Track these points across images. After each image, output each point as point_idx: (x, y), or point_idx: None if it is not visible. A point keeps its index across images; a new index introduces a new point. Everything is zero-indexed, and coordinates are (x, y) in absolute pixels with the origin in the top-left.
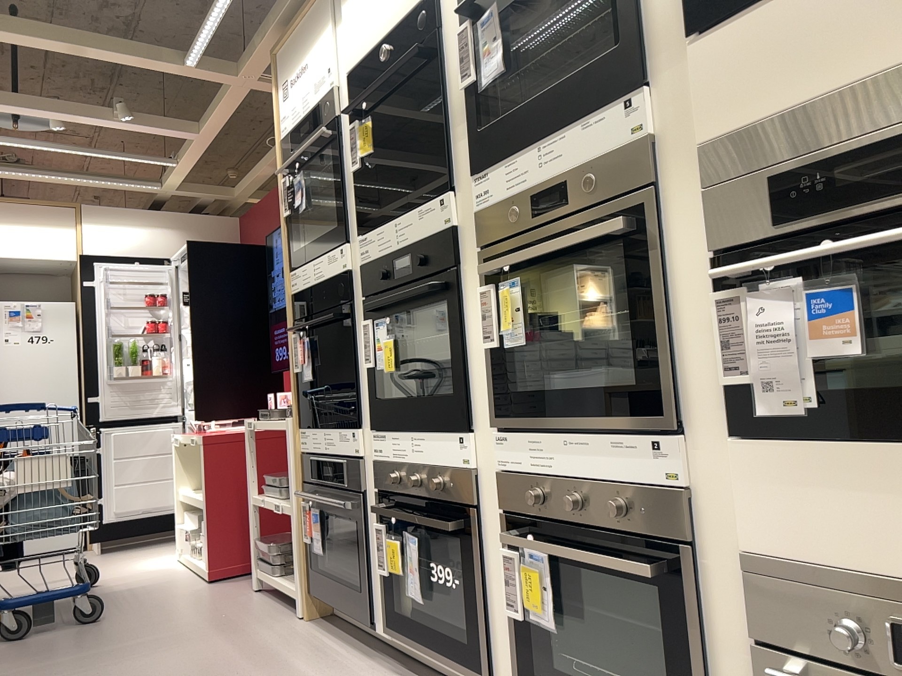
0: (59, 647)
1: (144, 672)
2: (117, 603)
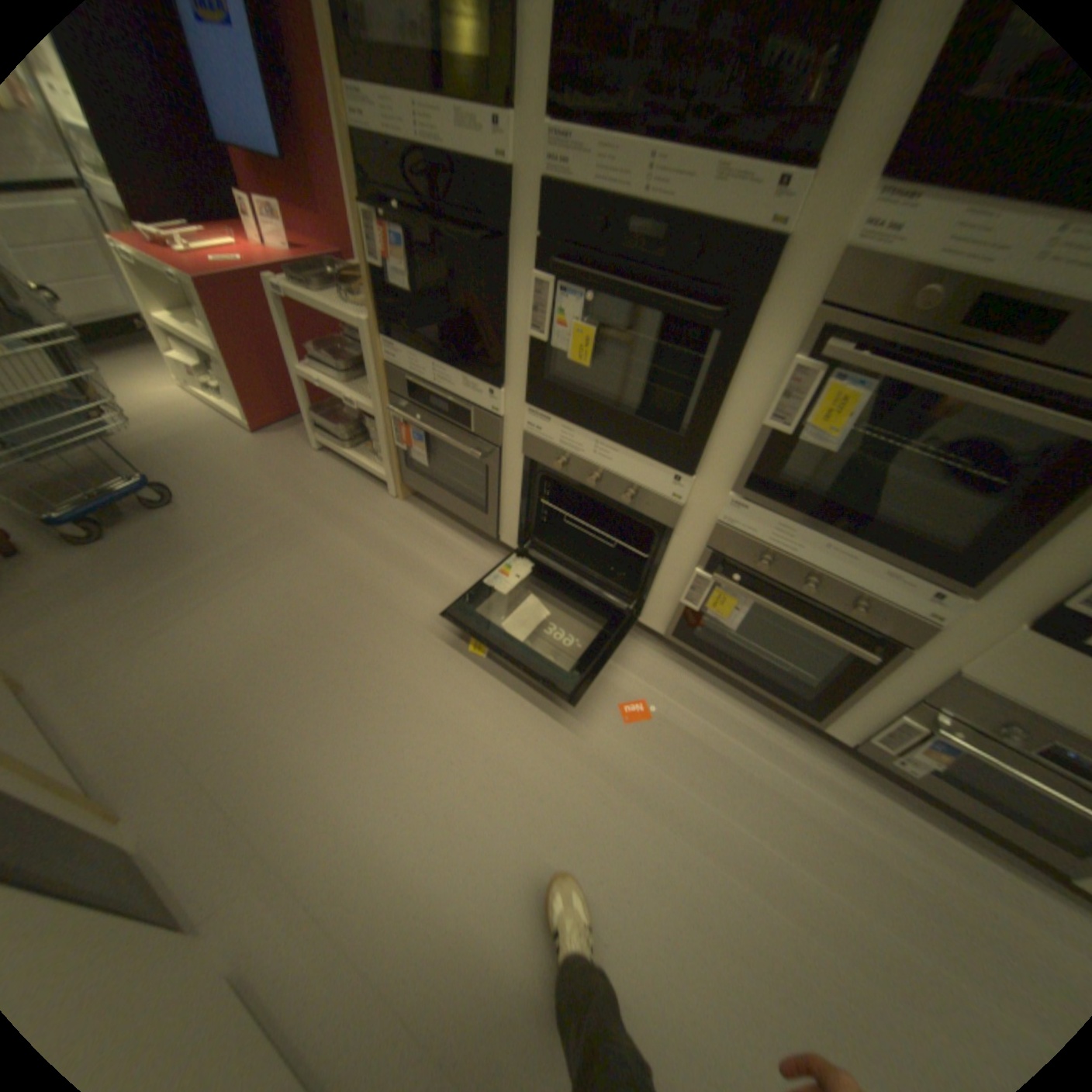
0: (162, 555)
1: (295, 587)
2: (168, 474)
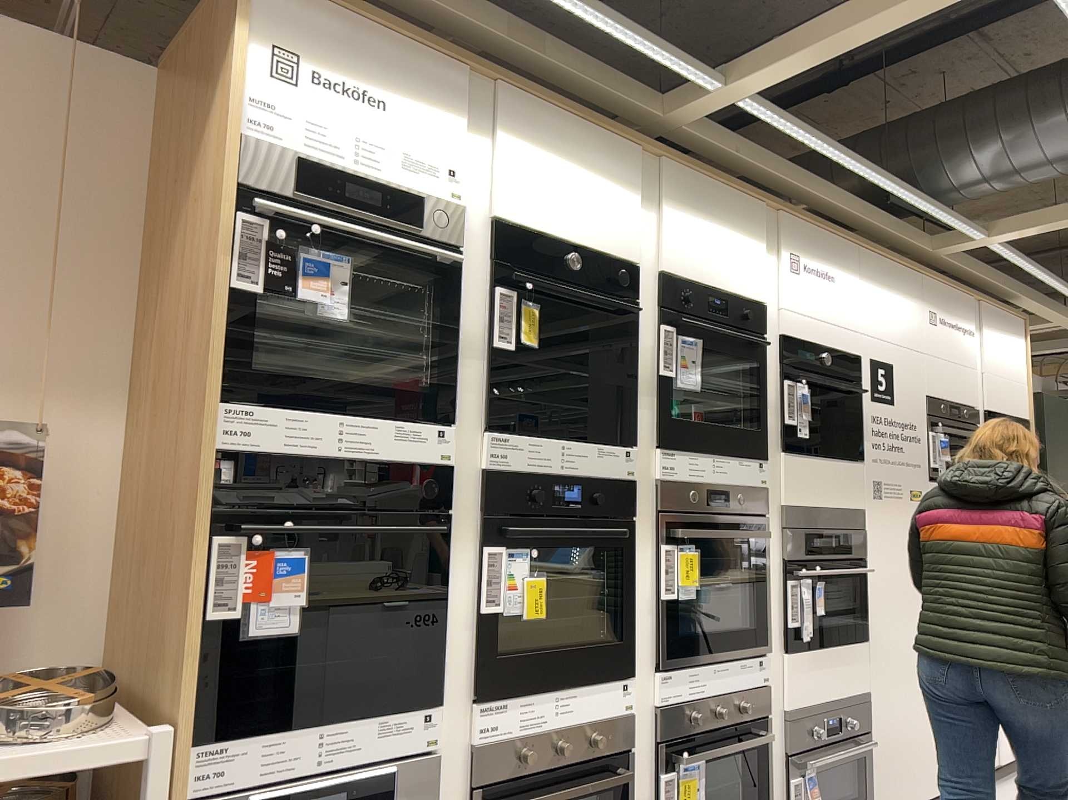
0: None
1: None
2: None
